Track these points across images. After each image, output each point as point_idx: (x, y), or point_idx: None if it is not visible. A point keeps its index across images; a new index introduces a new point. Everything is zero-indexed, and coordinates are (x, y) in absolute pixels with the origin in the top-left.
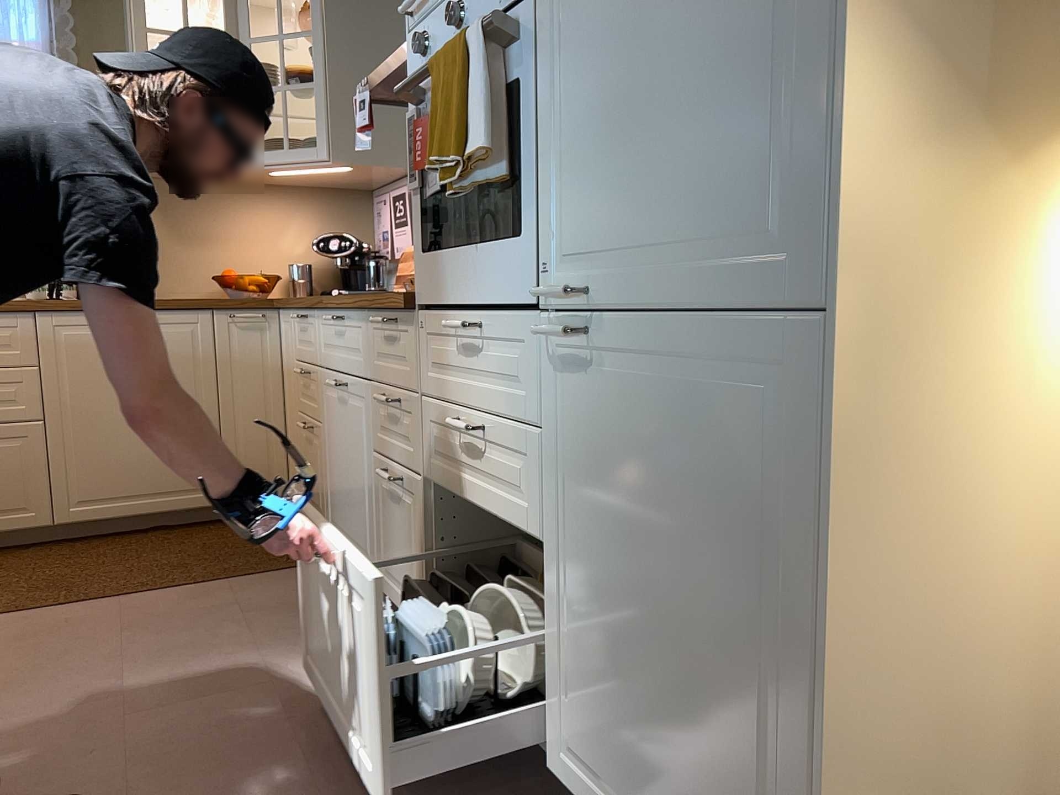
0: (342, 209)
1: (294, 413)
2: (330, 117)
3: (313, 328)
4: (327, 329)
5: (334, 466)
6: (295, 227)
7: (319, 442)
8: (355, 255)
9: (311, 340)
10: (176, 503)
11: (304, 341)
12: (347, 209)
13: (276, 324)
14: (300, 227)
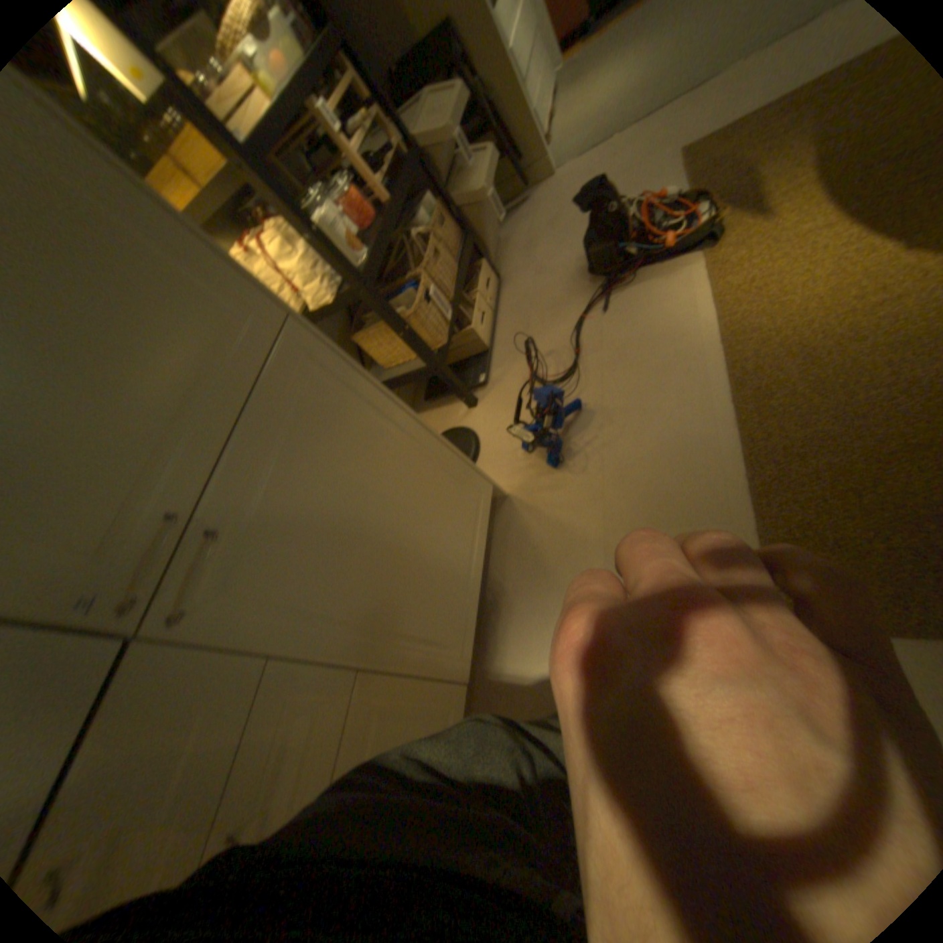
0: None
1: None
2: None
3: None
4: None
5: None
6: None
7: None
8: None
9: None
10: None
11: None
12: None
13: None
14: None
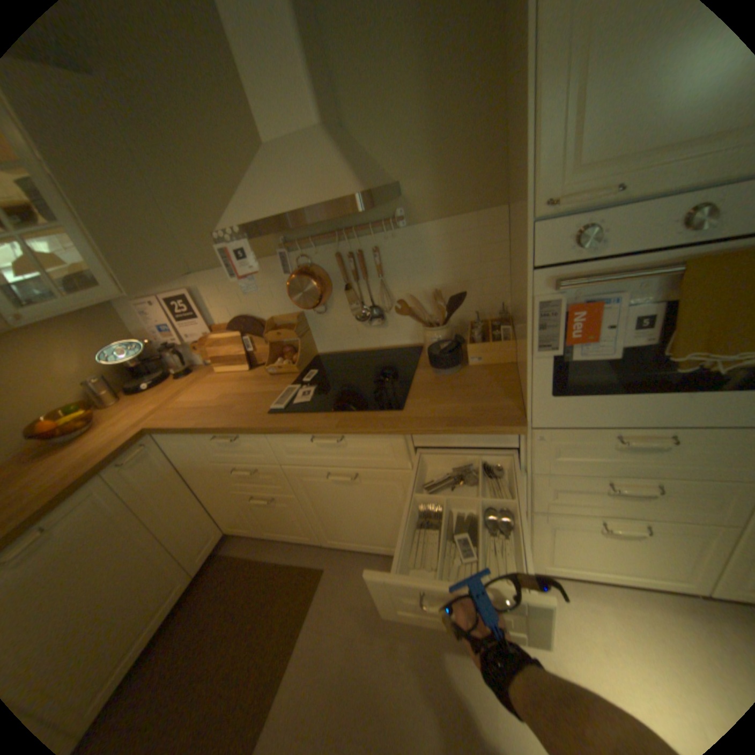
0: (89, 318)
1: (218, 492)
2: (98, 253)
3: (256, 443)
4: (293, 443)
5: (330, 515)
6: (59, 352)
7: (289, 504)
8: (140, 353)
9: (254, 450)
10: (163, 613)
11: (232, 451)
12: (94, 316)
13: (153, 444)
14: (63, 349)
